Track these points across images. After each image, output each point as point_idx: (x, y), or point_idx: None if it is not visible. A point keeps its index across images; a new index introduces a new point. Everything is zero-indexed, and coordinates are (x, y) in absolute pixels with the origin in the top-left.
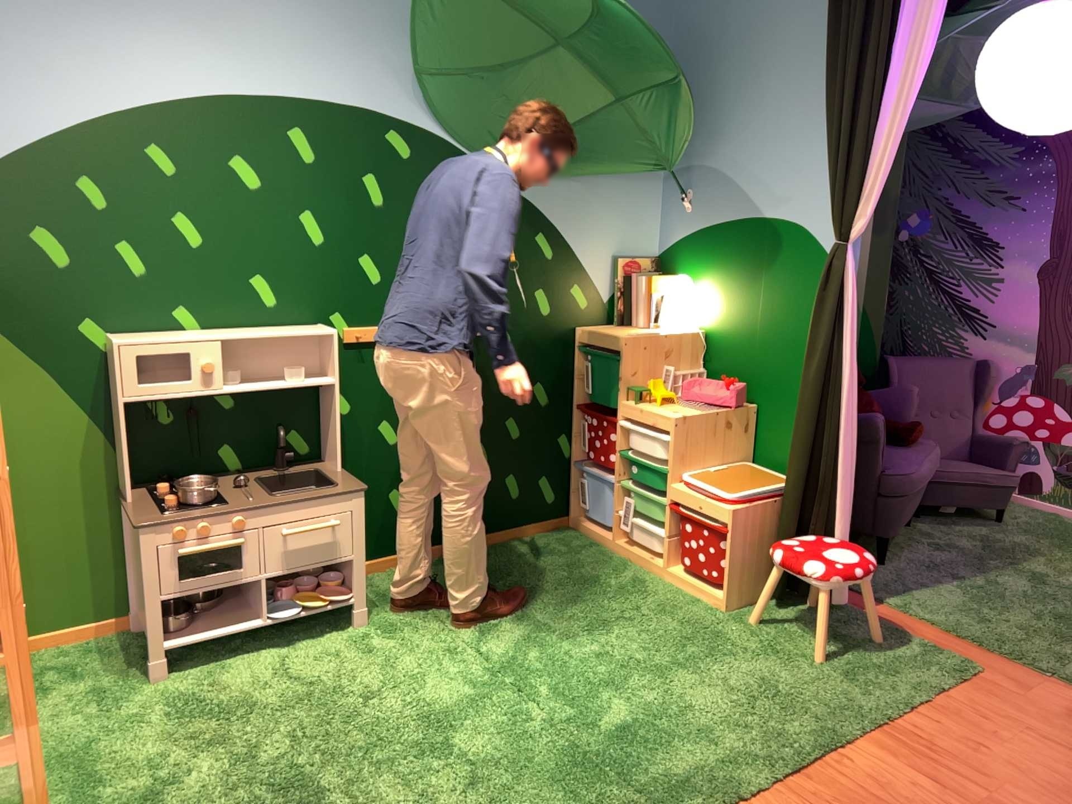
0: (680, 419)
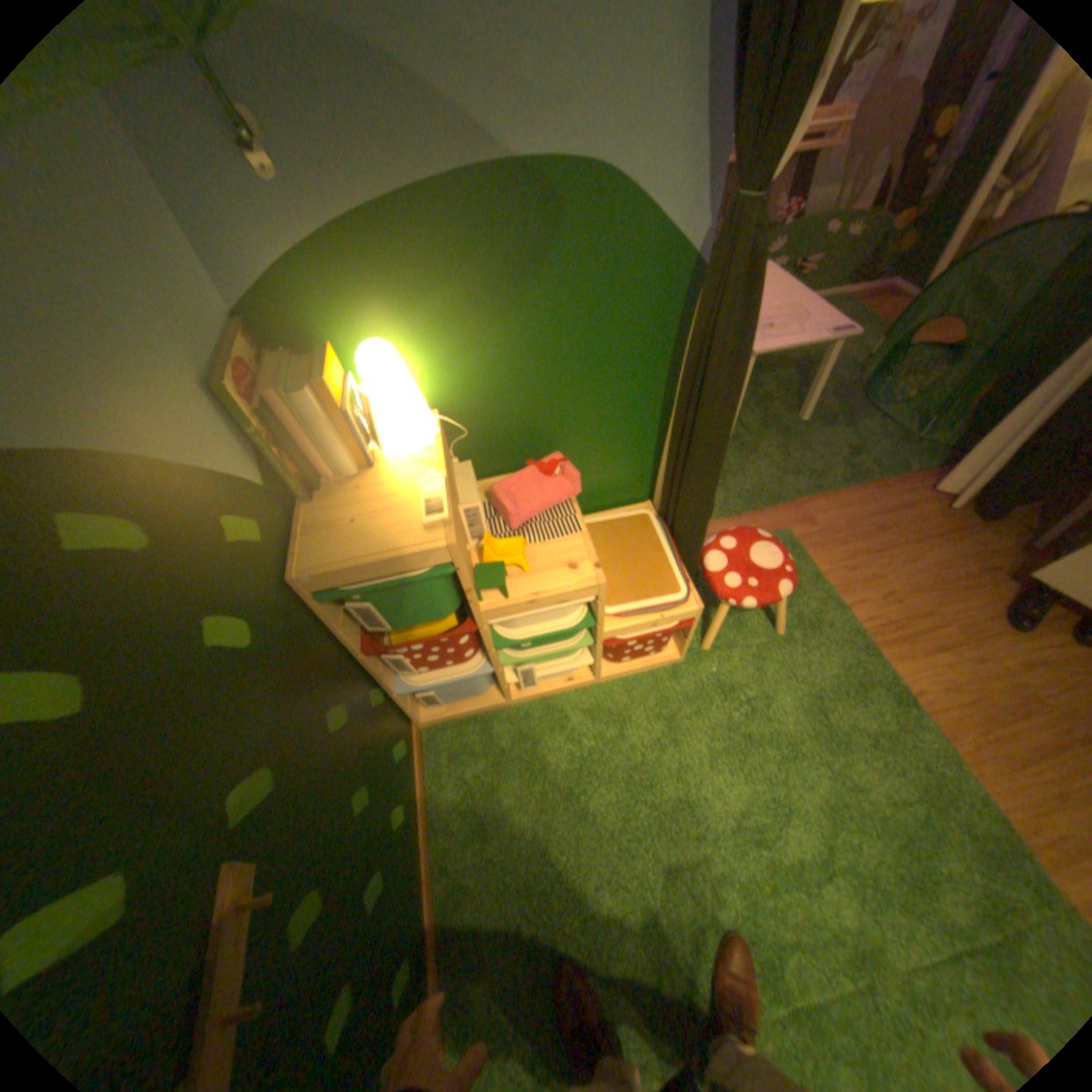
0: (602, 574)
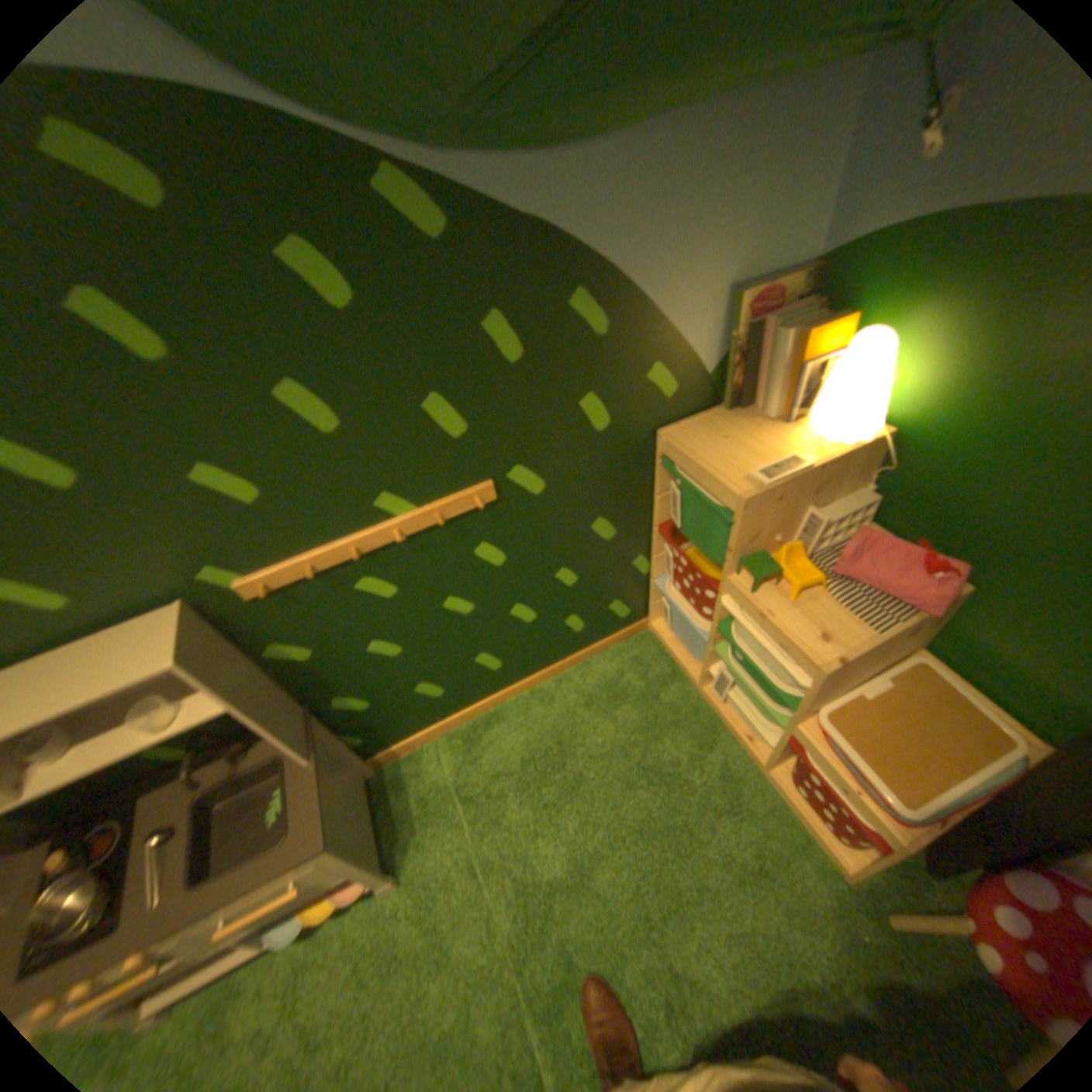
0: (837, 672)
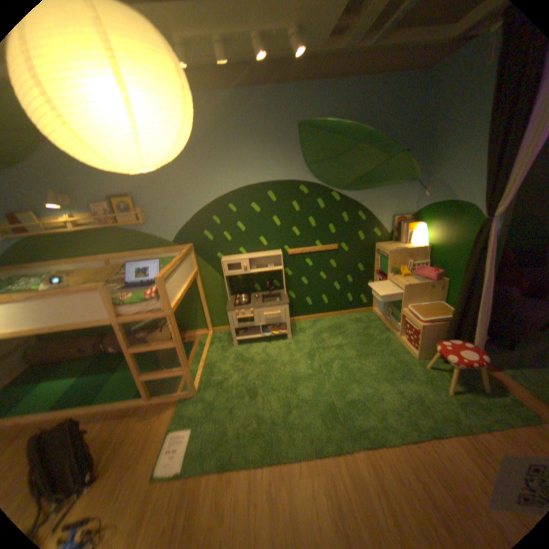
0: (407, 286)
